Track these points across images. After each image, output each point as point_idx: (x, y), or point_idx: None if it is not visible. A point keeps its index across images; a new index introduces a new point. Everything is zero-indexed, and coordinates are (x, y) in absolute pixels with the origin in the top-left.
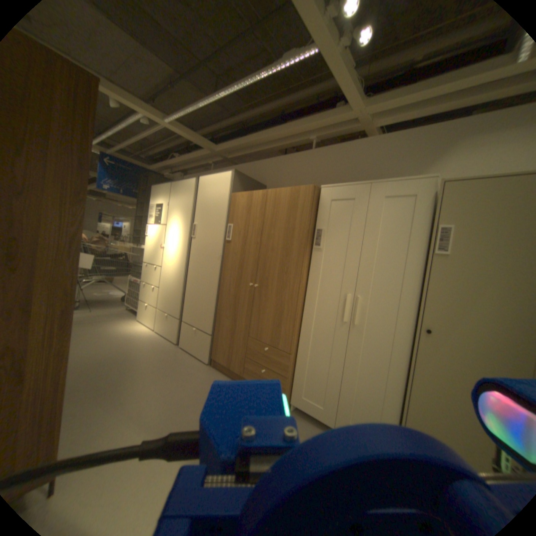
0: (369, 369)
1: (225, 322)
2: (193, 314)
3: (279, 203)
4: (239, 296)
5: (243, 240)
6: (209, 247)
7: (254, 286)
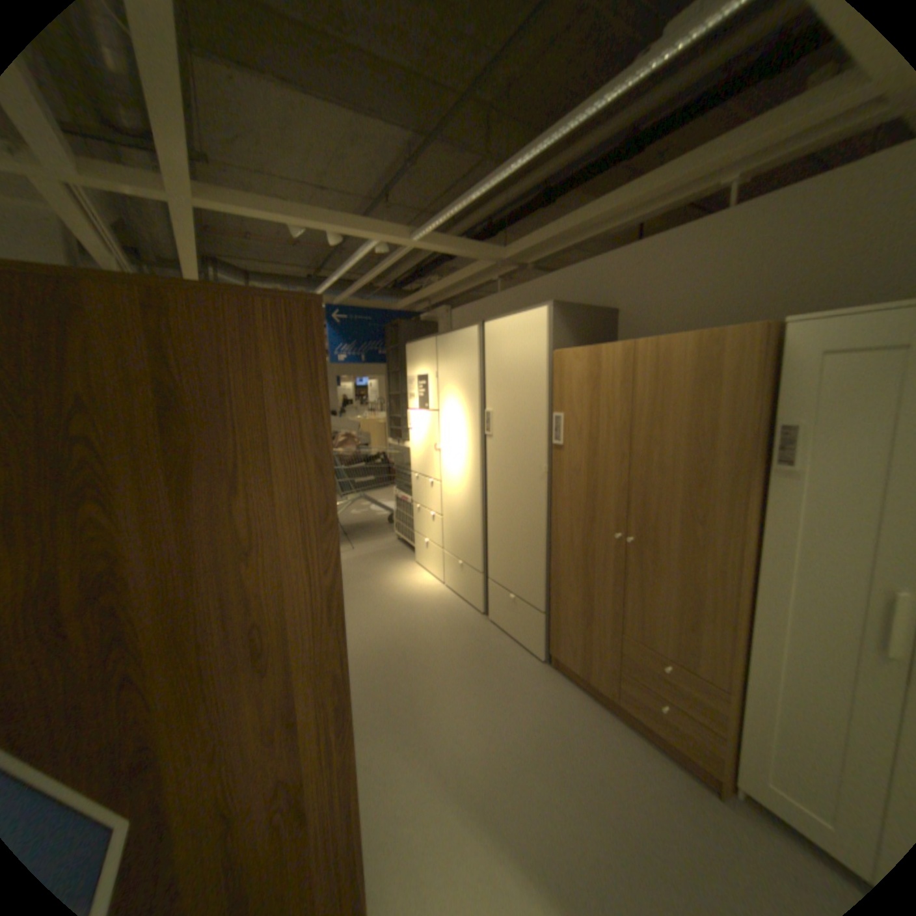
0: None
1: (573, 596)
2: (509, 569)
3: (673, 369)
4: (599, 554)
5: (594, 446)
6: (524, 454)
7: (631, 541)
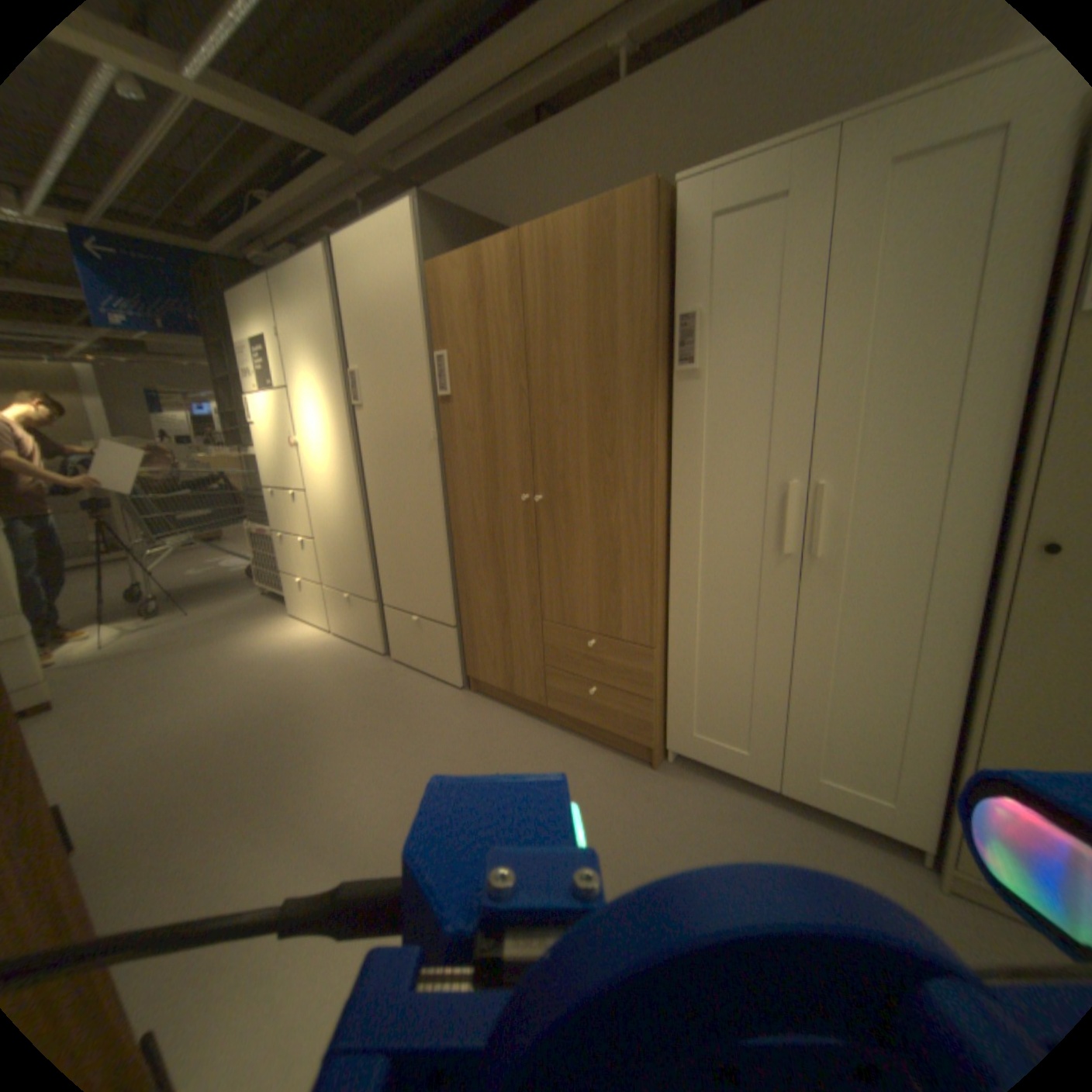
0: (863, 658)
1: (480, 594)
2: (404, 585)
3: (559, 260)
4: (503, 531)
5: (482, 388)
6: (401, 421)
7: (535, 500)
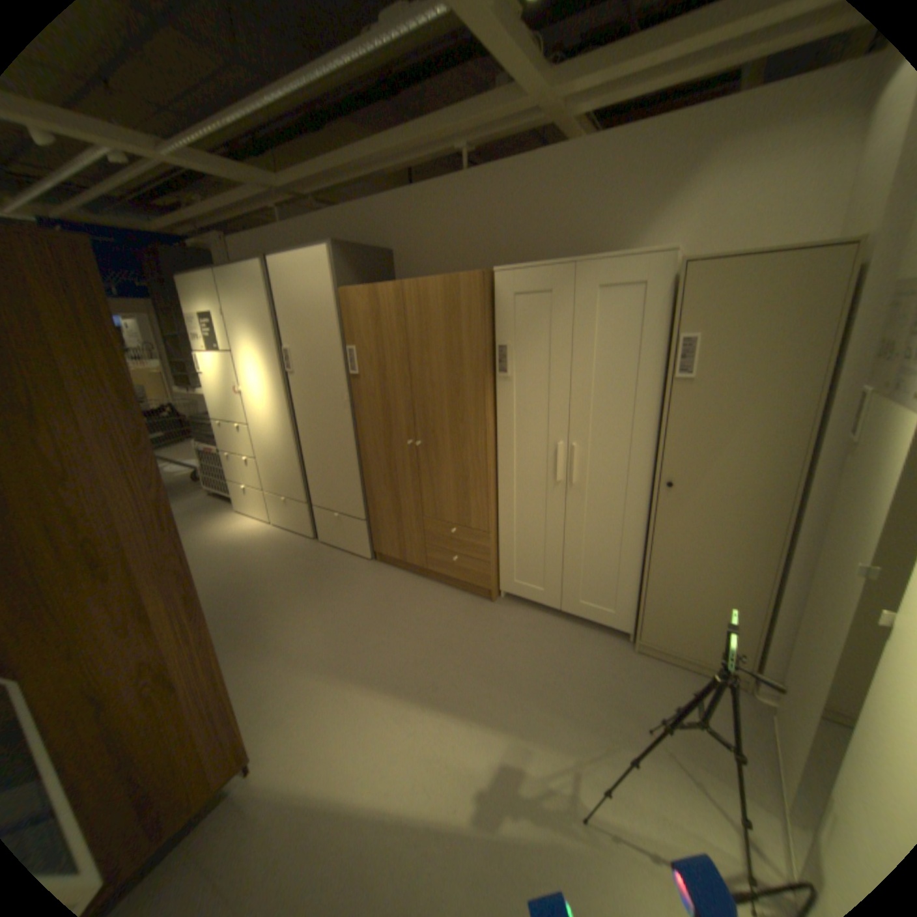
0: (599, 534)
1: (385, 499)
2: (331, 492)
3: (431, 306)
4: (399, 461)
5: (384, 373)
6: (327, 386)
7: (419, 444)
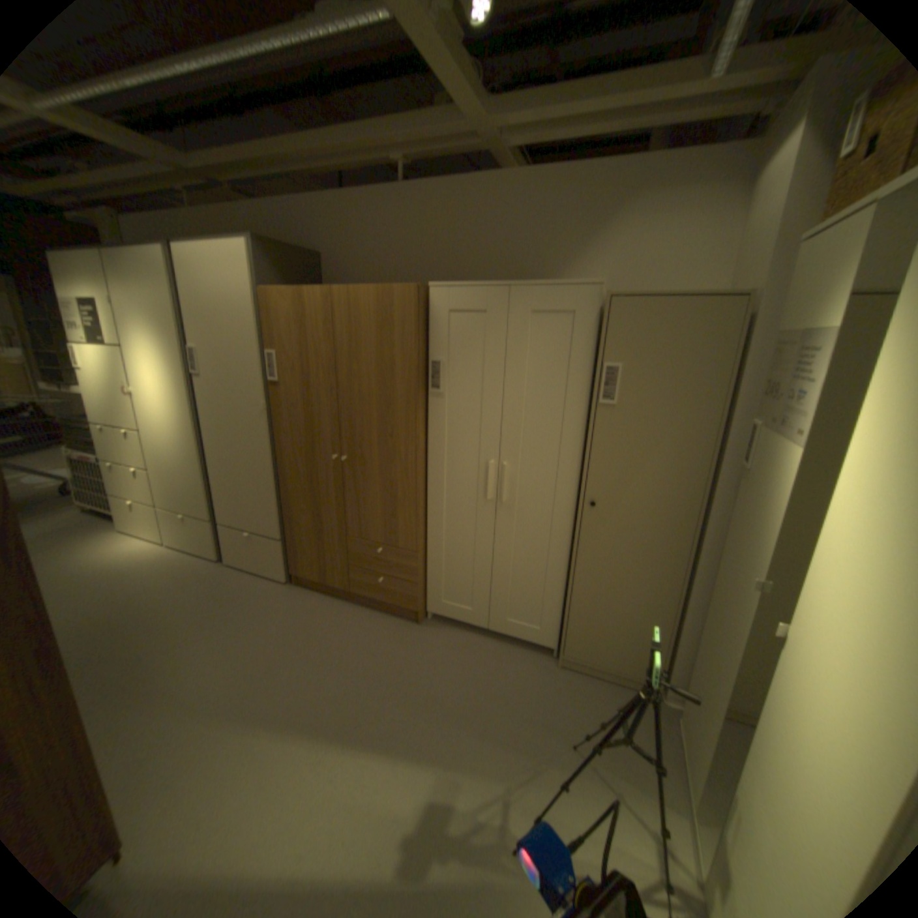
0: (526, 552)
1: (304, 516)
2: (240, 508)
3: (362, 314)
4: (322, 475)
5: (307, 380)
6: (240, 391)
7: (345, 458)
